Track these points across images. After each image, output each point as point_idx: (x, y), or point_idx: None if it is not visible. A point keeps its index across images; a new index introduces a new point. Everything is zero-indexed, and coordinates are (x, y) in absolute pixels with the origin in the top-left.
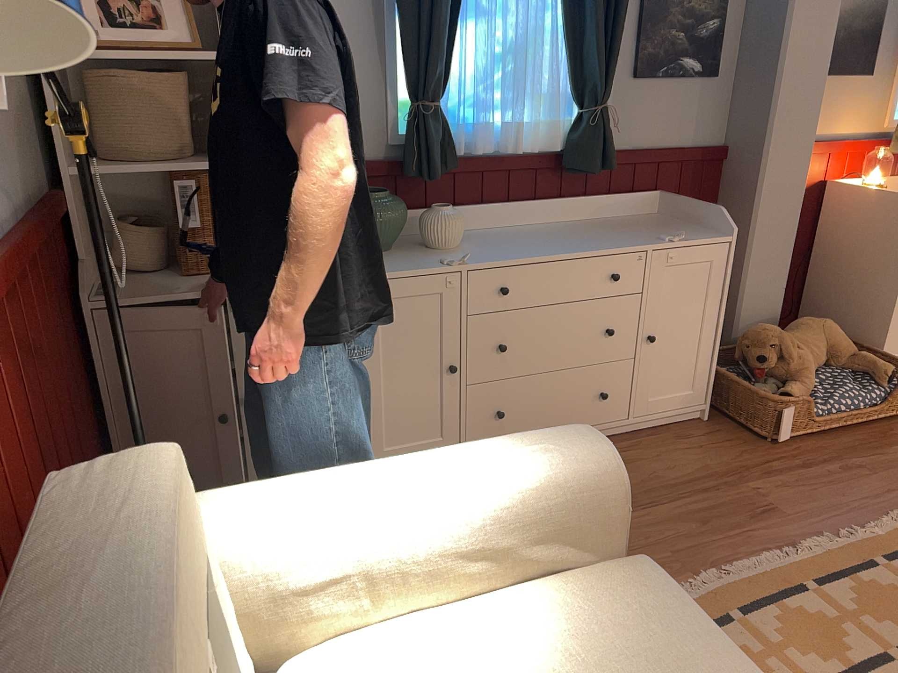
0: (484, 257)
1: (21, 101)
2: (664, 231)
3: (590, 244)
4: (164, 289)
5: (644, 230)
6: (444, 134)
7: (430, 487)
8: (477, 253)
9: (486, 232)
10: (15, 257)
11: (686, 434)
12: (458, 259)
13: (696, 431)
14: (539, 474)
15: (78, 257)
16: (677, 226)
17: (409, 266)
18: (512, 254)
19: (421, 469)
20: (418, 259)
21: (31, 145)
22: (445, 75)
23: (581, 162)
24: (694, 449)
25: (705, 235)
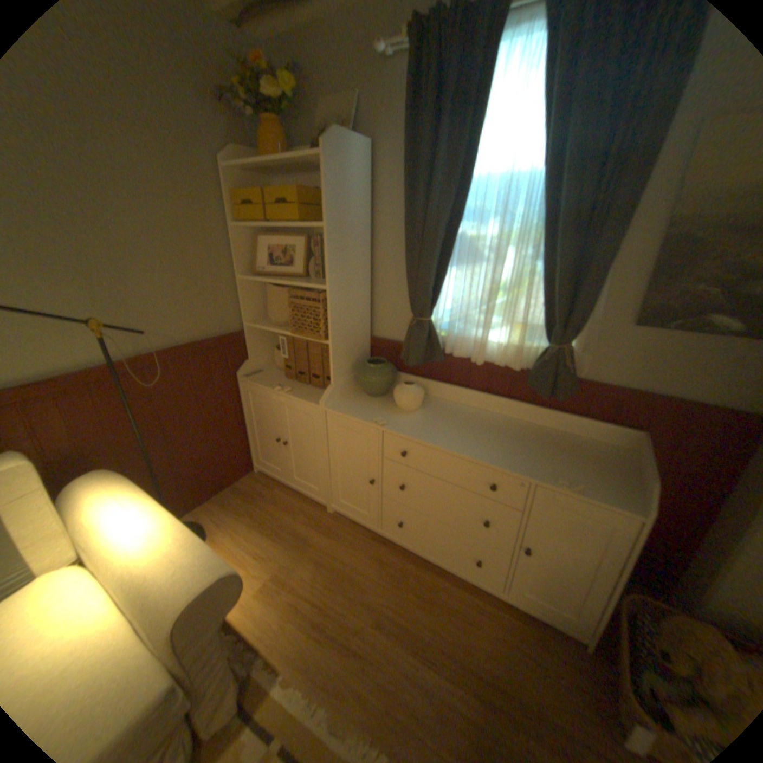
0: (402, 427)
1: (220, 295)
2: (584, 474)
3: (488, 452)
4: (267, 381)
5: (569, 462)
6: (426, 339)
7: (126, 543)
8: (407, 422)
9: (453, 408)
10: (140, 363)
11: (548, 646)
12: (385, 421)
13: (562, 653)
14: (150, 582)
15: (249, 357)
16: (613, 475)
17: (358, 413)
18: (422, 433)
19: (141, 531)
20: (371, 411)
21: (223, 313)
22: (433, 302)
23: (534, 385)
24: (533, 664)
25: (616, 500)
